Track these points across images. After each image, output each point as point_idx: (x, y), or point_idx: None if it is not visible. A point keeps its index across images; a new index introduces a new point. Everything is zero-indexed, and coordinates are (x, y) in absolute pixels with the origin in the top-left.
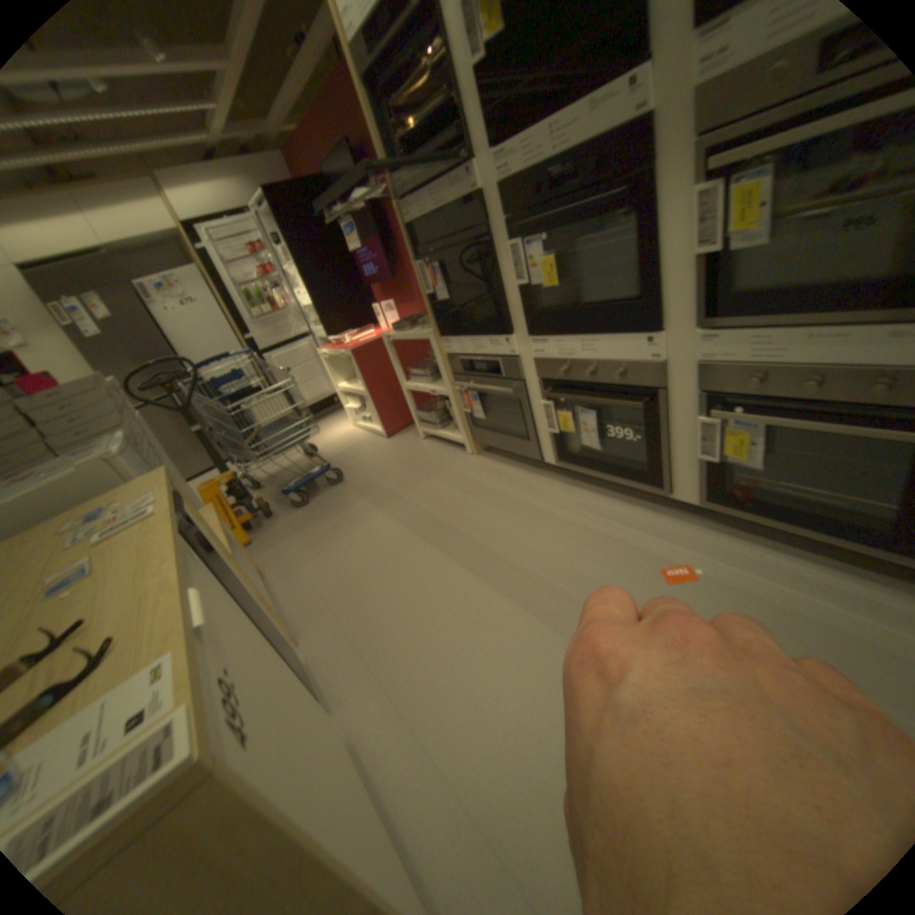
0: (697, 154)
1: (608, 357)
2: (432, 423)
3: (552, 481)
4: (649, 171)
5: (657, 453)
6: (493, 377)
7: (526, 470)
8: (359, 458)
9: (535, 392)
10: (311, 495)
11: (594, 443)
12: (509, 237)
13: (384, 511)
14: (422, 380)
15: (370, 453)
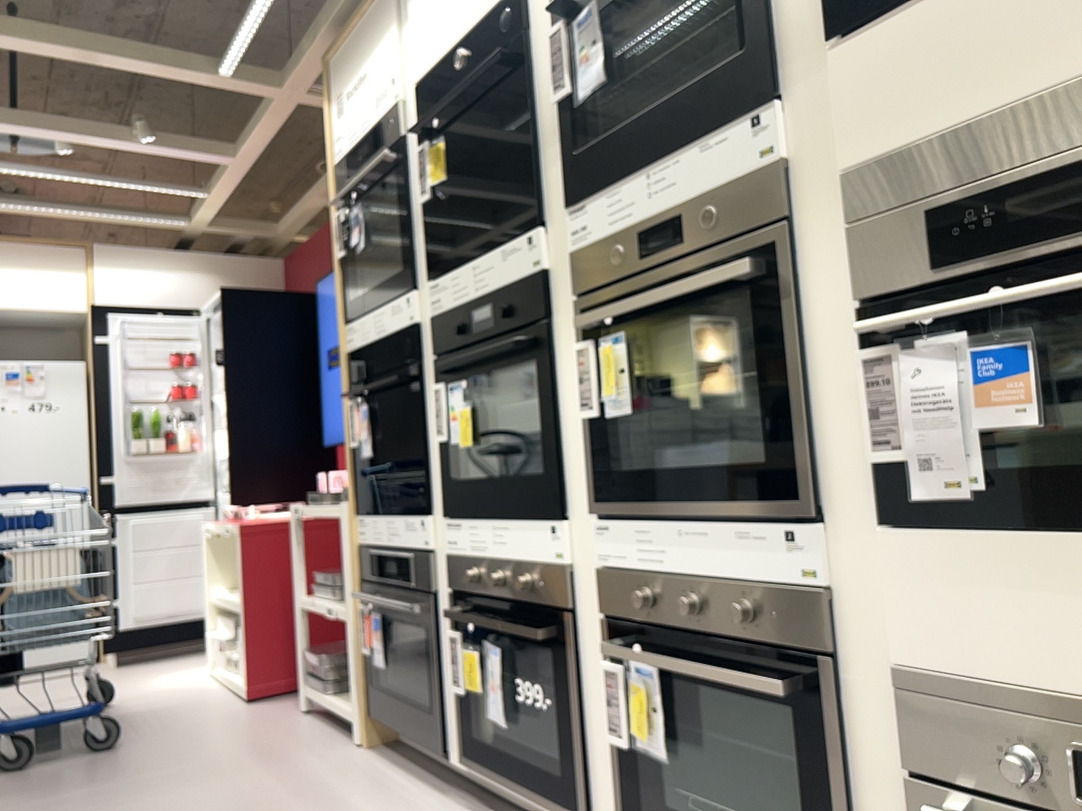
0: (577, 315)
1: (516, 559)
2: (323, 680)
3: (452, 806)
4: (544, 325)
5: (570, 738)
6: (406, 591)
7: (425, 785)
8: (173, 723)
9: (447, 620)
10: (42, 762)
11: (500, 716)
12: (433, 382)
13: (138, 806)
14: (328, 597)
15: (199, 719)
